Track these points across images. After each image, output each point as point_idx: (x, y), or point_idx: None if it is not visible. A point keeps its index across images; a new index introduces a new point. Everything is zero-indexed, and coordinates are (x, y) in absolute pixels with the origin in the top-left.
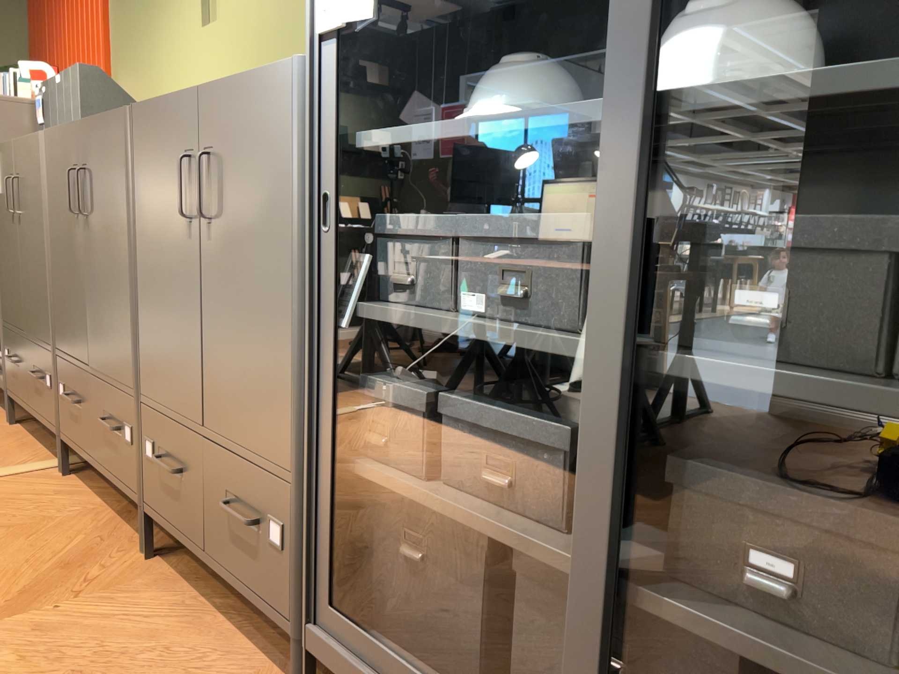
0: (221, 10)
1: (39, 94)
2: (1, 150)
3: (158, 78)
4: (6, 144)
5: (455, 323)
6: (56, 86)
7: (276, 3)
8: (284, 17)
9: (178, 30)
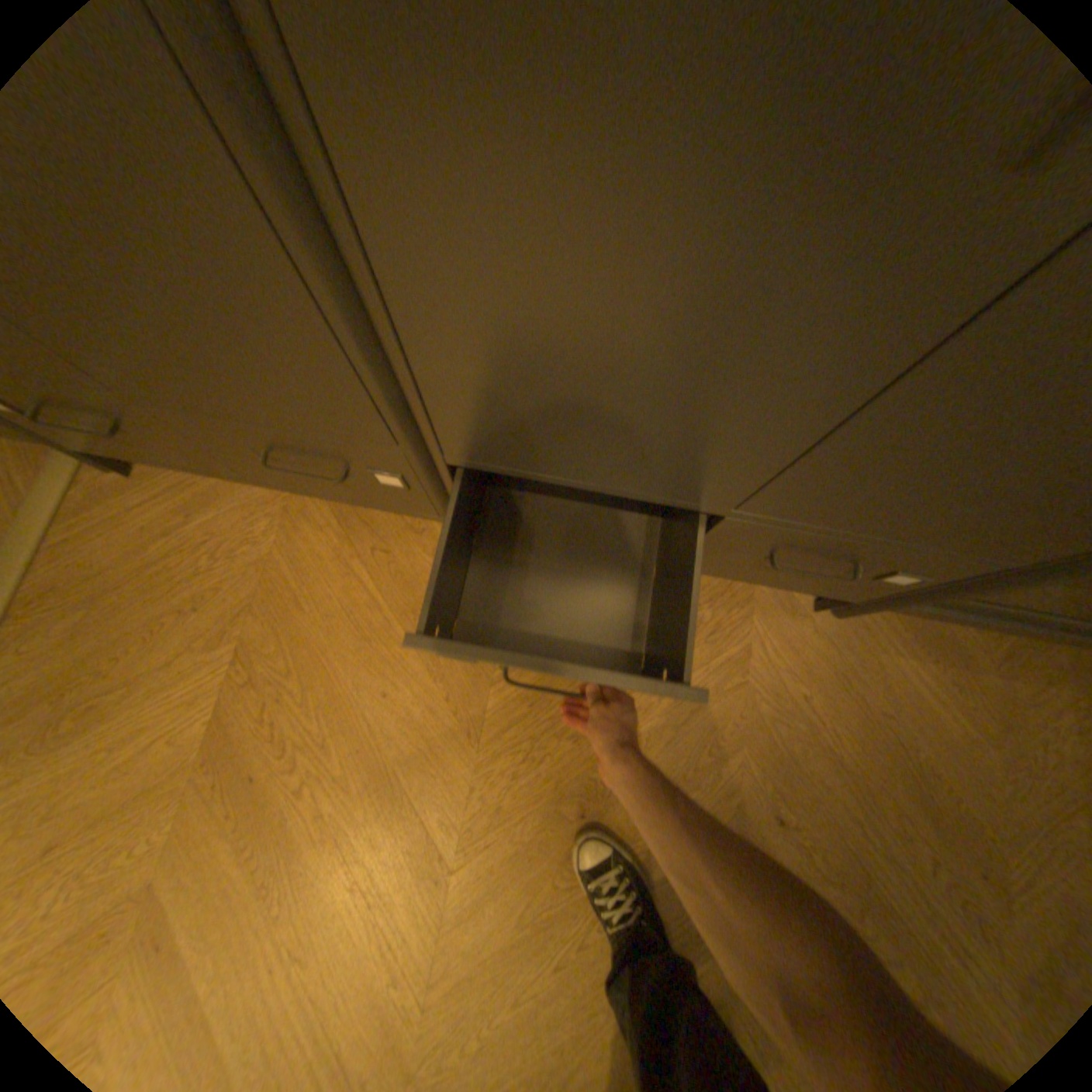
0: None
1: None
2: None
3: None
4: None
5: None
6: None
7: None
8: None
9: None
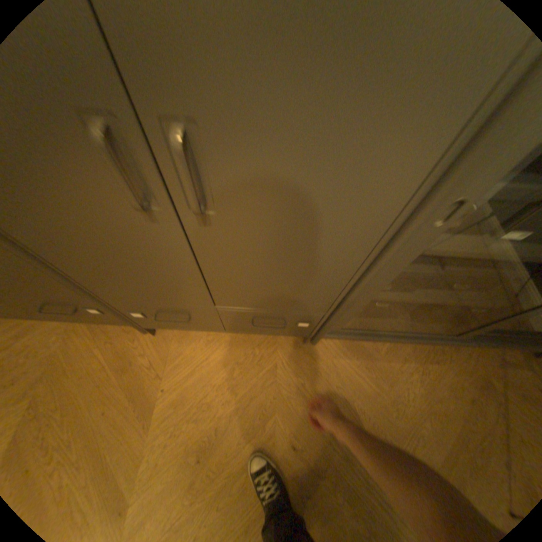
0: None
1: None
2: None
3: None
4: None
5: (501, 252)
6: None
7: None
8: None
9: None
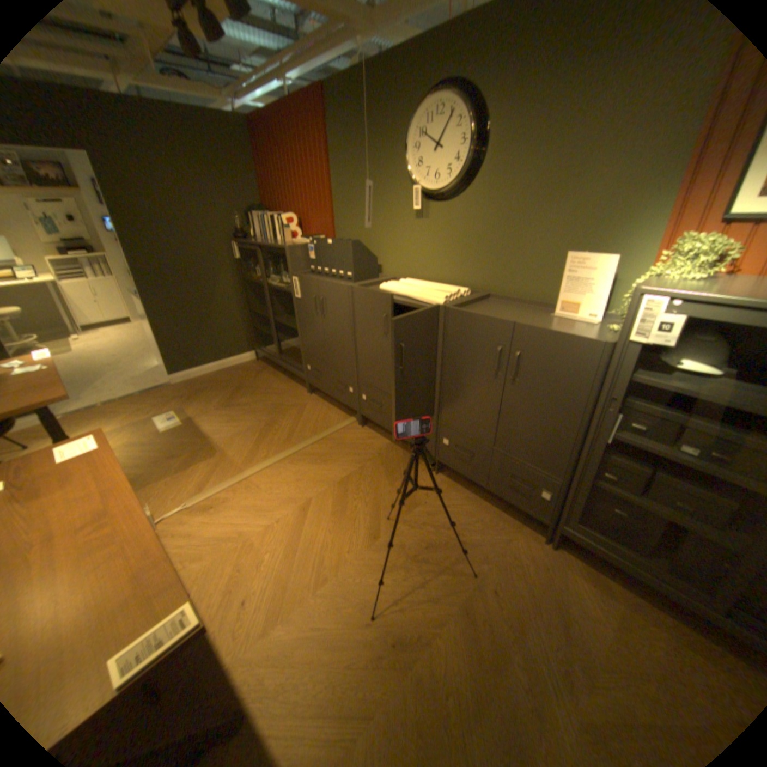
0: (433, 213)
1: (309, 243)
2: (303, 279)
3: (376, 235)
4: (308, 277)
5: (681, 458)
6: (328, 244)
7: (480, 222)
8: (487, 232)
9: (394, 214)
